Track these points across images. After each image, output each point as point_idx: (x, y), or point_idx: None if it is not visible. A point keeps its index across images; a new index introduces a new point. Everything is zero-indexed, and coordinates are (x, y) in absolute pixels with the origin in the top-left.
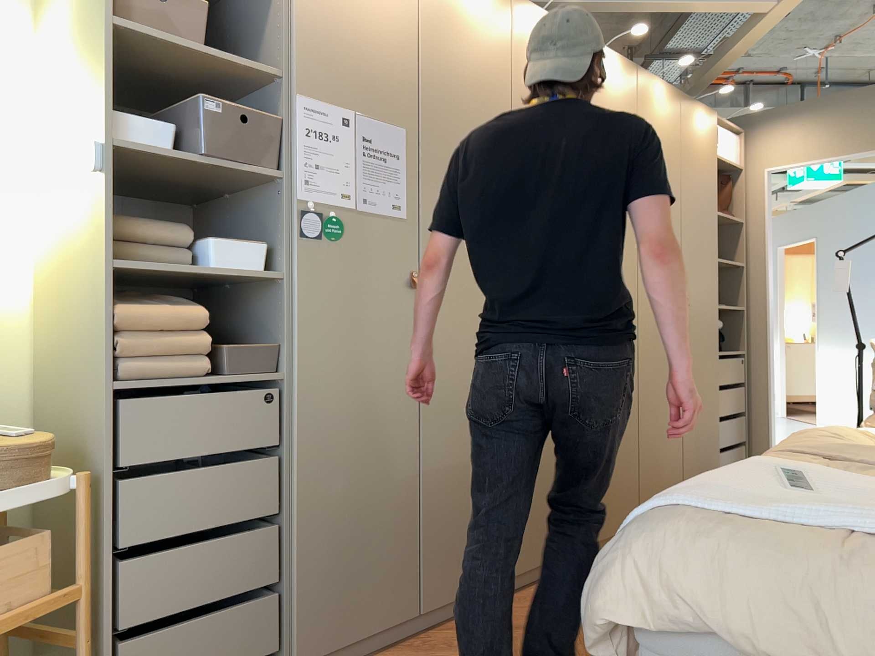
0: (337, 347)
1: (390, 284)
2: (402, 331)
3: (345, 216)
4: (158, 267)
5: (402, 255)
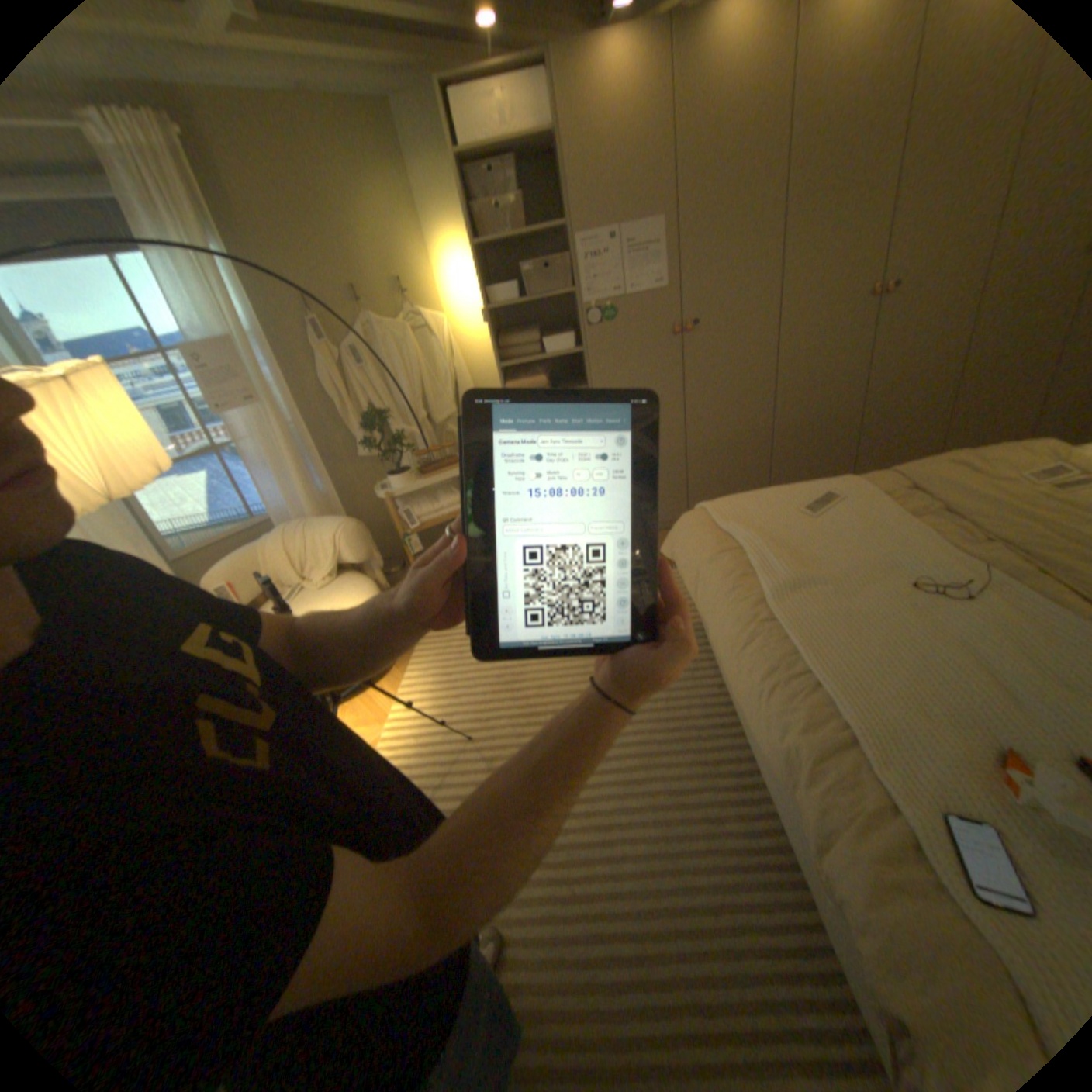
0: (619, 384)
1: (655, 338)
2: (666, 365)
3: (617, 303)
4: (526, 357)
5: (664, 315)
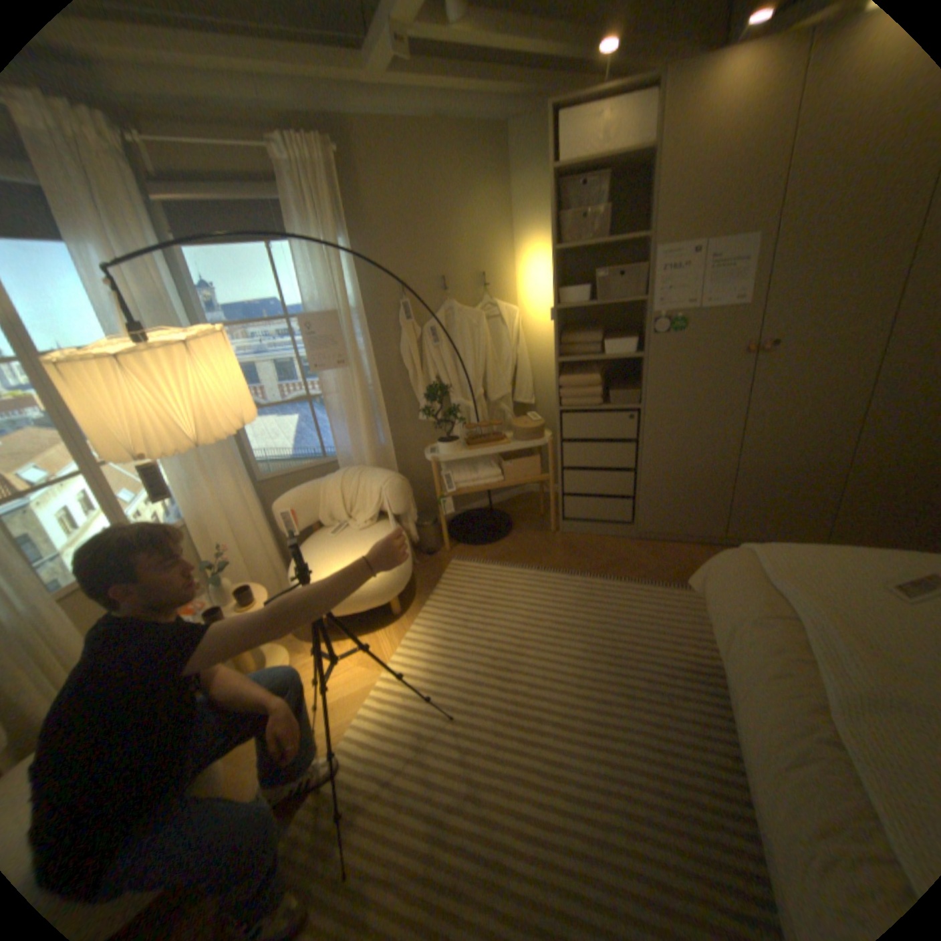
0: (676, 392)
1: (726, 352)
2: (733, 381)
3: (690, 314)
4: (585, 354)
5: (741, 331)
